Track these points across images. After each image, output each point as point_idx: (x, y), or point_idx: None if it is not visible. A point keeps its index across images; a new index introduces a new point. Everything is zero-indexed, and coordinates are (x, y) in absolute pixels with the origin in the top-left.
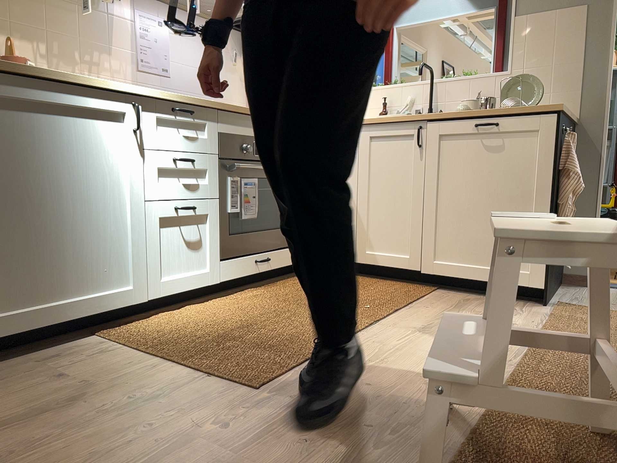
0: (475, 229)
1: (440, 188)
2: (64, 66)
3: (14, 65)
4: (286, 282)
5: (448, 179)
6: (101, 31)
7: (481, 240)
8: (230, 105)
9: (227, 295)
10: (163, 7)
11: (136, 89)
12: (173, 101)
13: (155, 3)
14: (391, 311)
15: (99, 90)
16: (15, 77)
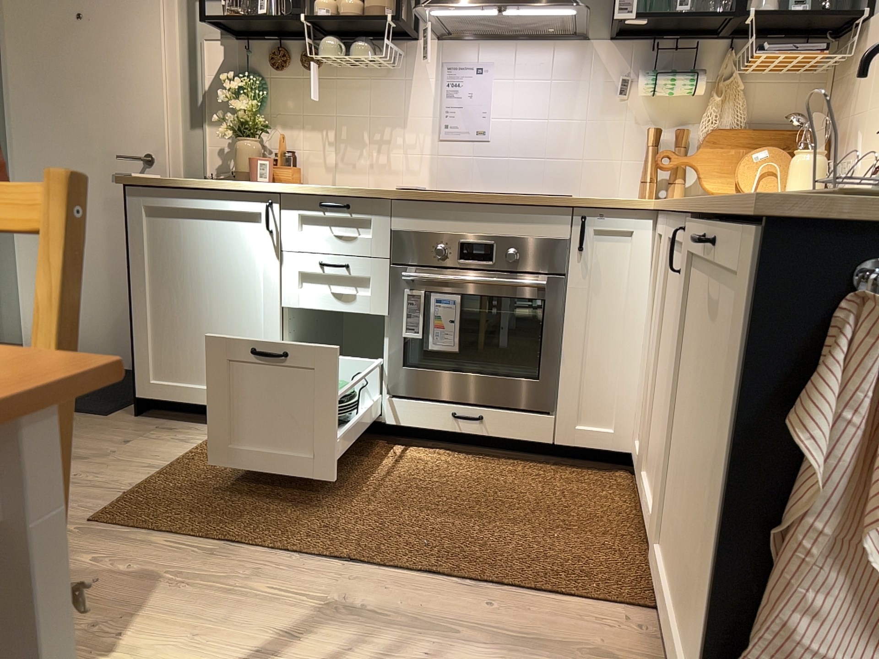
0: (682, 513)
1: (678, 386)
2: (349, 150)
3: (165, 181)
4: (522, 466)
5: (685, 369)
6: (393, 103)
7: (682, 544)
8: (413, 192)
9: (413, 446)
10: (497, 43)
11: (286, 186)
12: (319, 196)
13: (483, 43)
14: (423, 568)
15: (234, 194)
16: (166, 191)
